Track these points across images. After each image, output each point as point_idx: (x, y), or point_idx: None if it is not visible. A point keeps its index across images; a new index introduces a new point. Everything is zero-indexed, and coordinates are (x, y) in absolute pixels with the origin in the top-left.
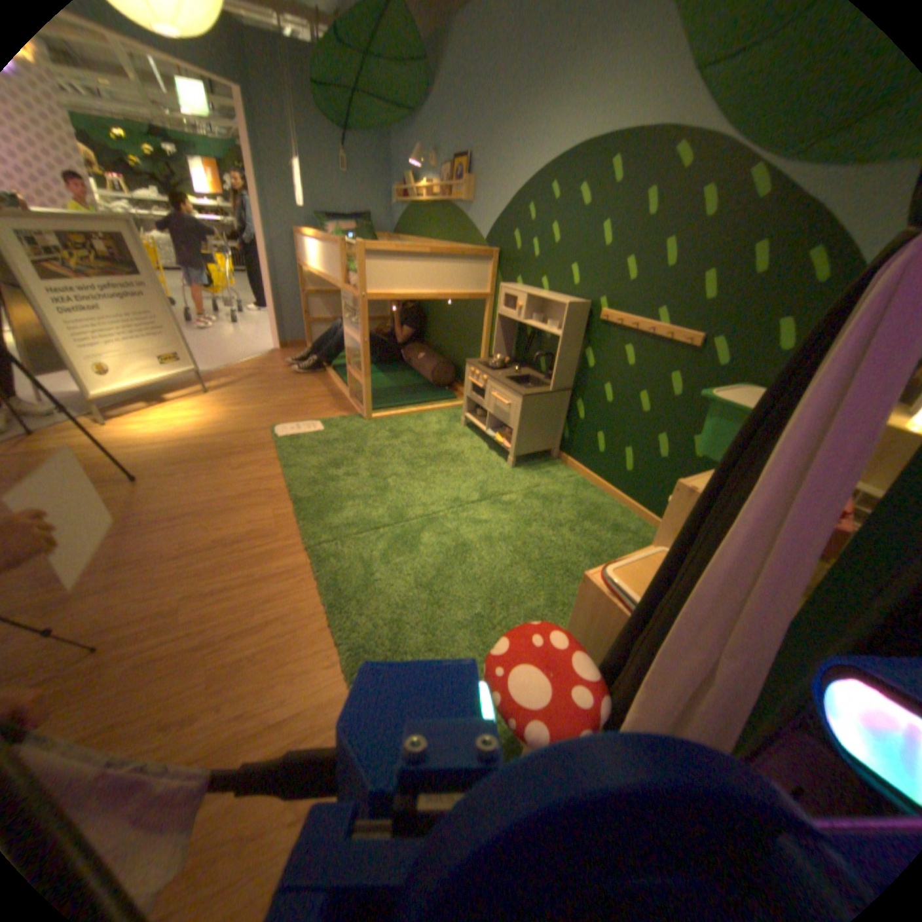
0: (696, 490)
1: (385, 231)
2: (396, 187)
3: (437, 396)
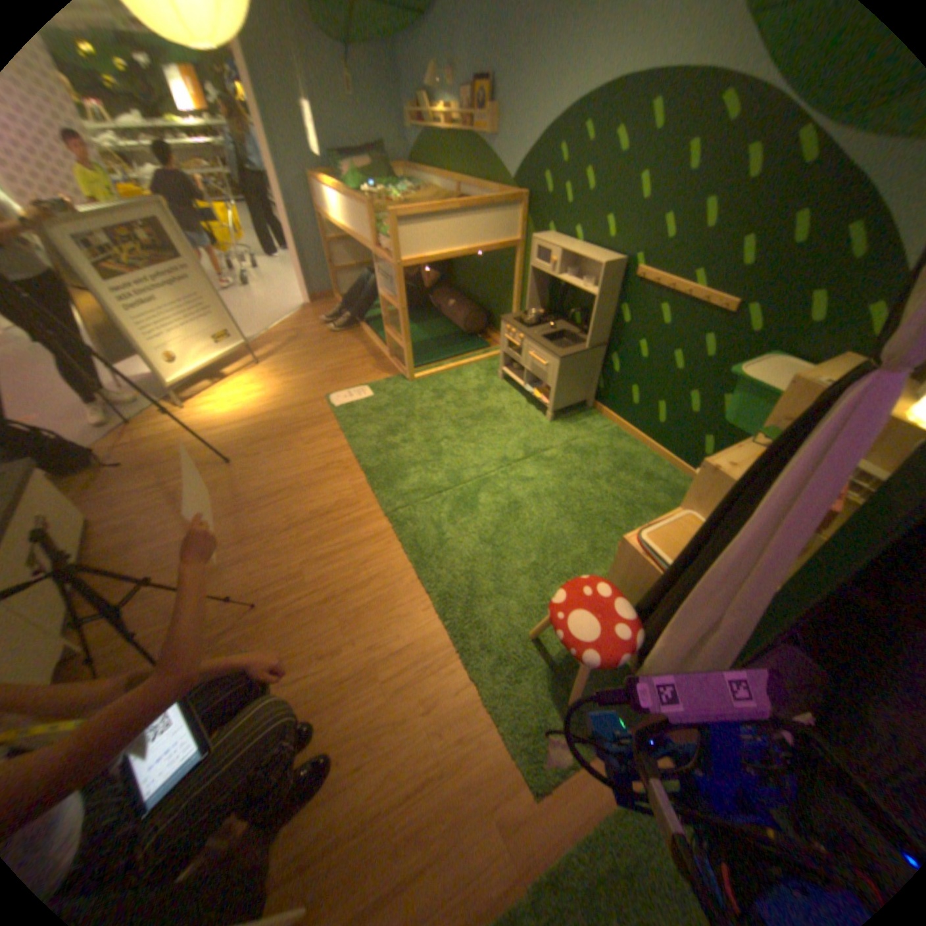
0: (716, 471)
1: (400, 161)
2: (409, 109)
3: (471, 347)
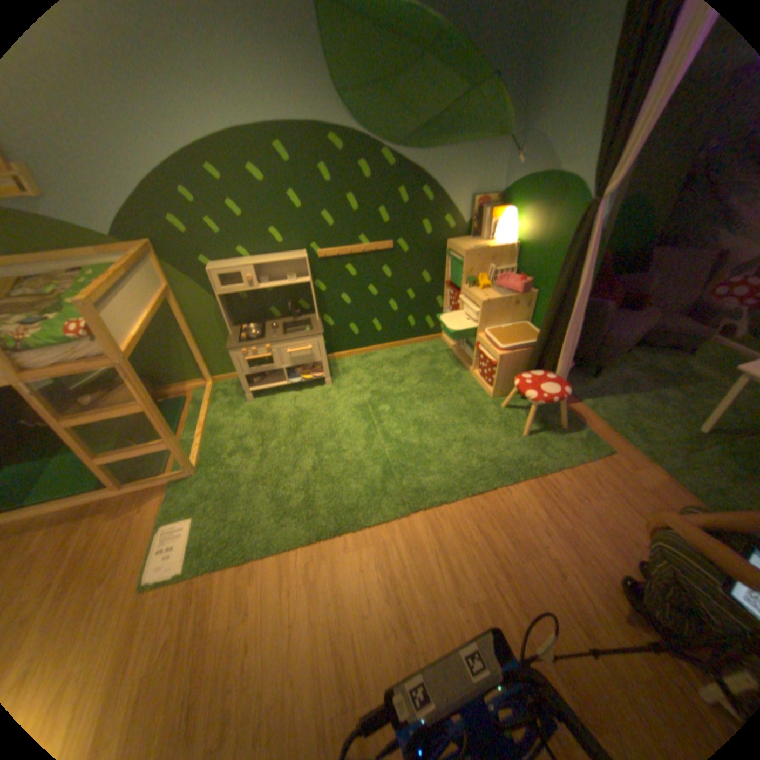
0: (489, 301)
1: None
2: None
3: (173, 410)
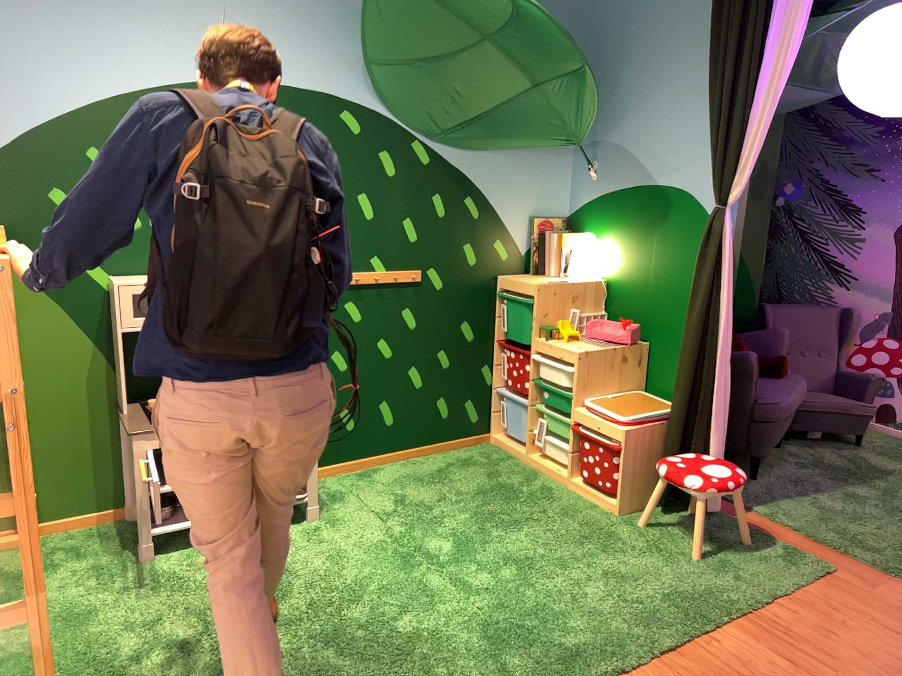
0: (585, 351)
1: None
2: None
3: None
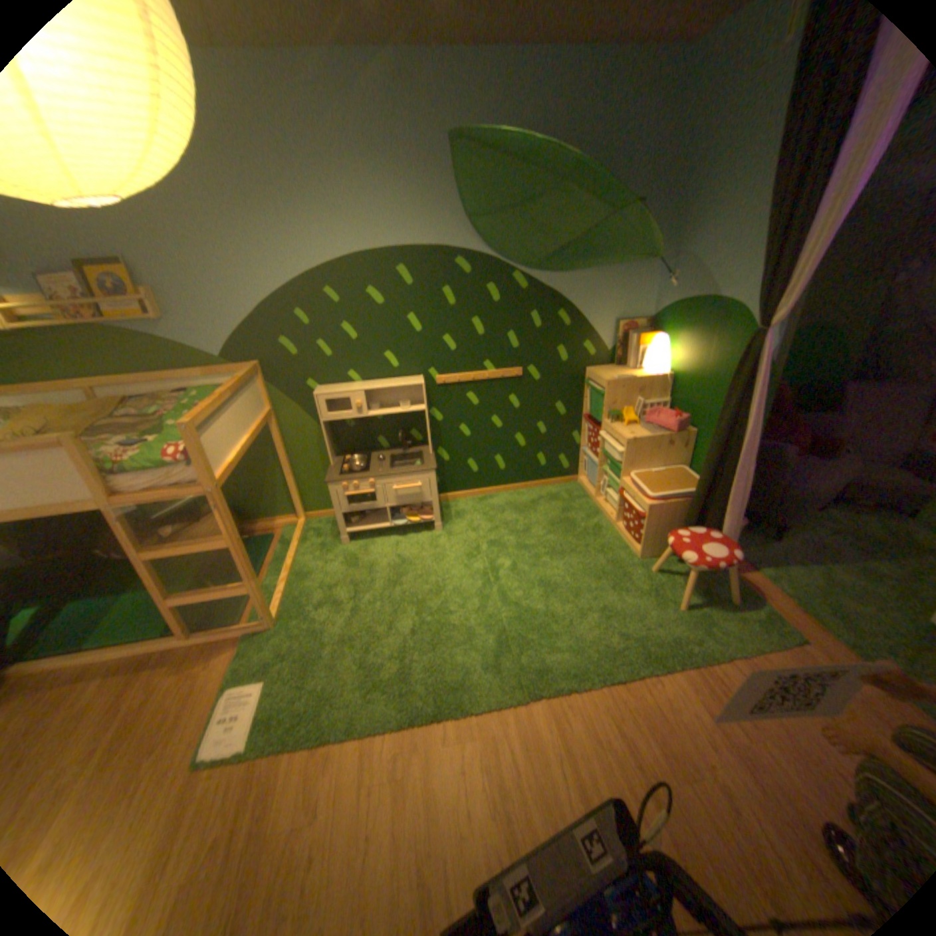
0: (635, 439)
1: None
2: None
3: (258, 549)
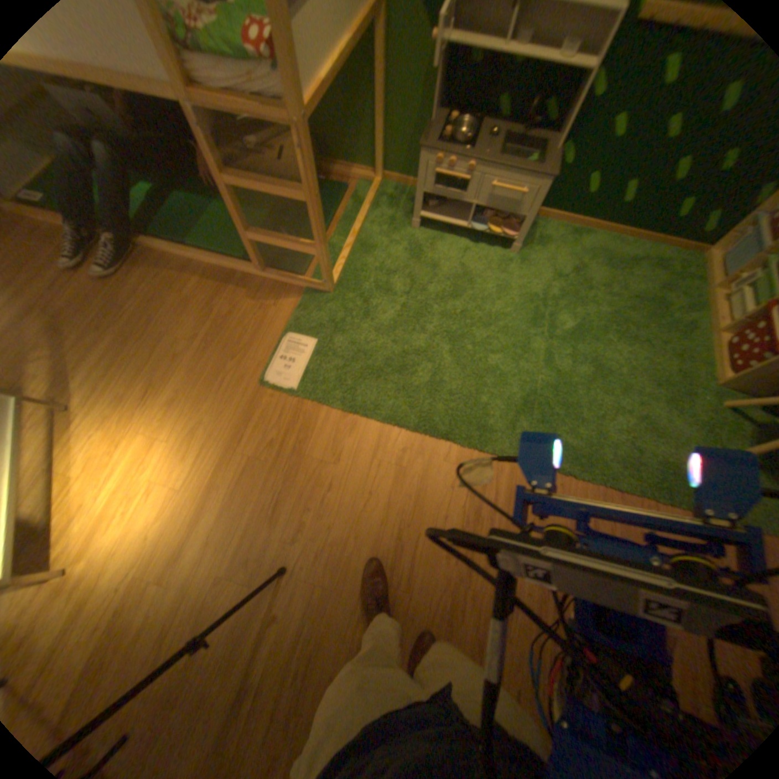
0: None
1: None
2: None
3: (332, 198)
